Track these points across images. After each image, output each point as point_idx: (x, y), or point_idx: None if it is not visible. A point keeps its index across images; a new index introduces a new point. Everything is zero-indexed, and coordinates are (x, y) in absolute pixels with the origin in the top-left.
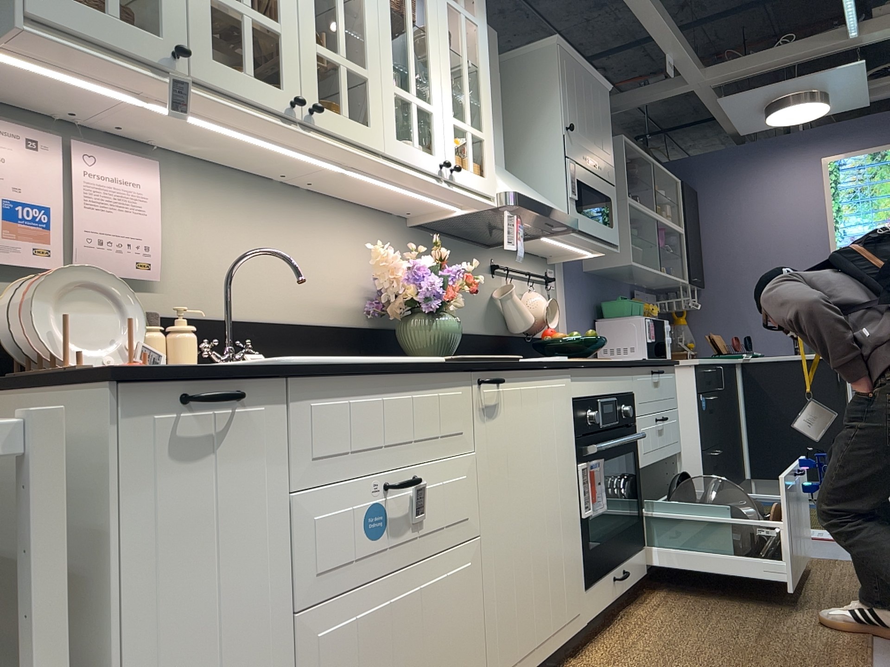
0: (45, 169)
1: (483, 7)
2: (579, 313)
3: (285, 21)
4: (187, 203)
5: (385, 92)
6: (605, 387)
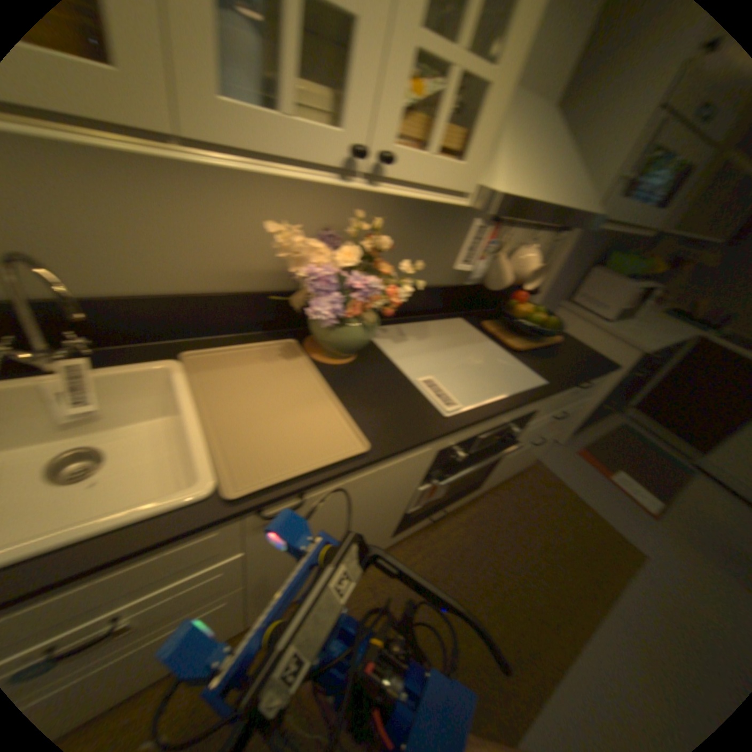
0: None
1: None
2: (582, 258)
3: None
4: None
5: None
6: (498, 425)
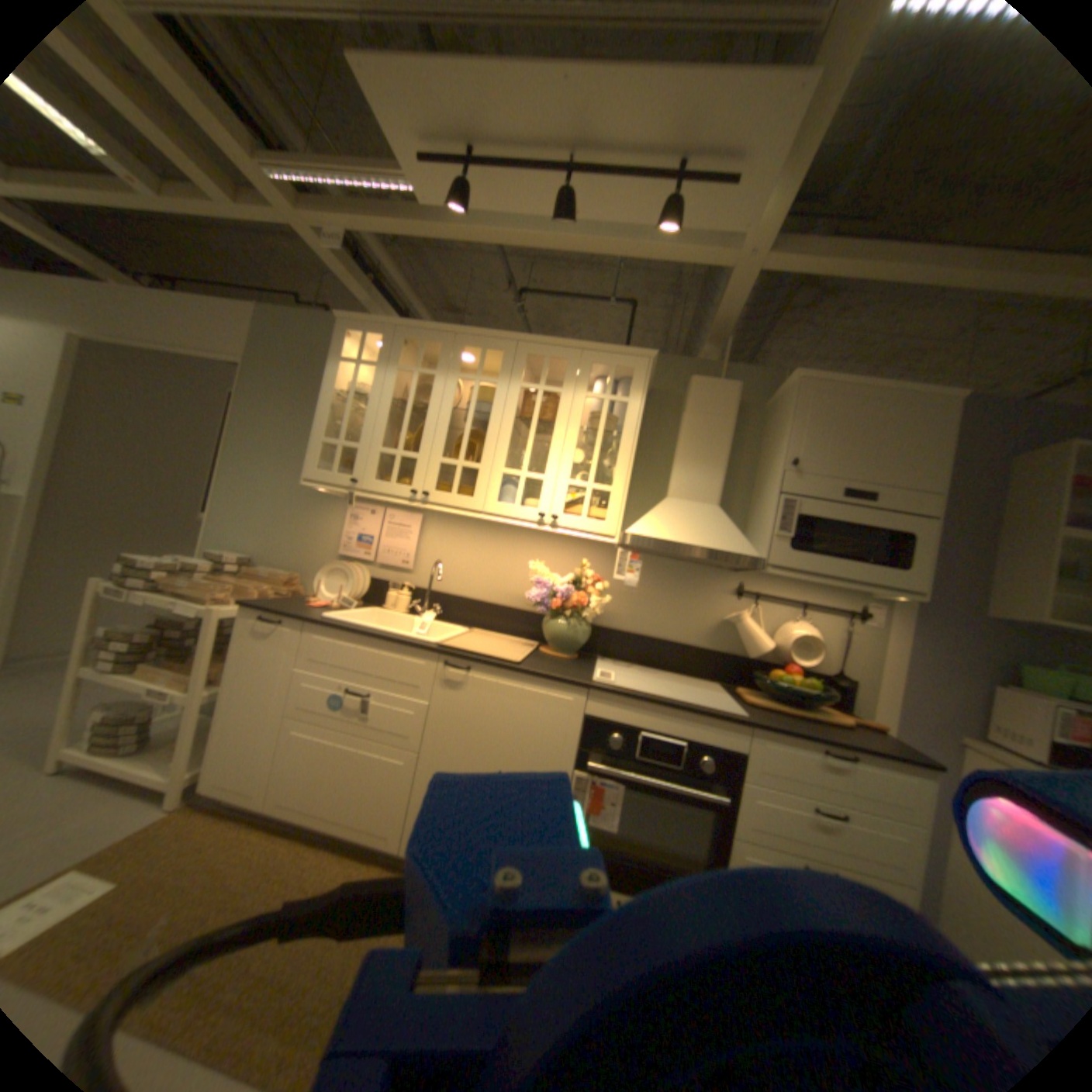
0: (377, 521)
1: (640, 384)
2: (944, 666)
3: (423, 451)
4: (438, 533)
5: (494, 474)
6: (661, 726)
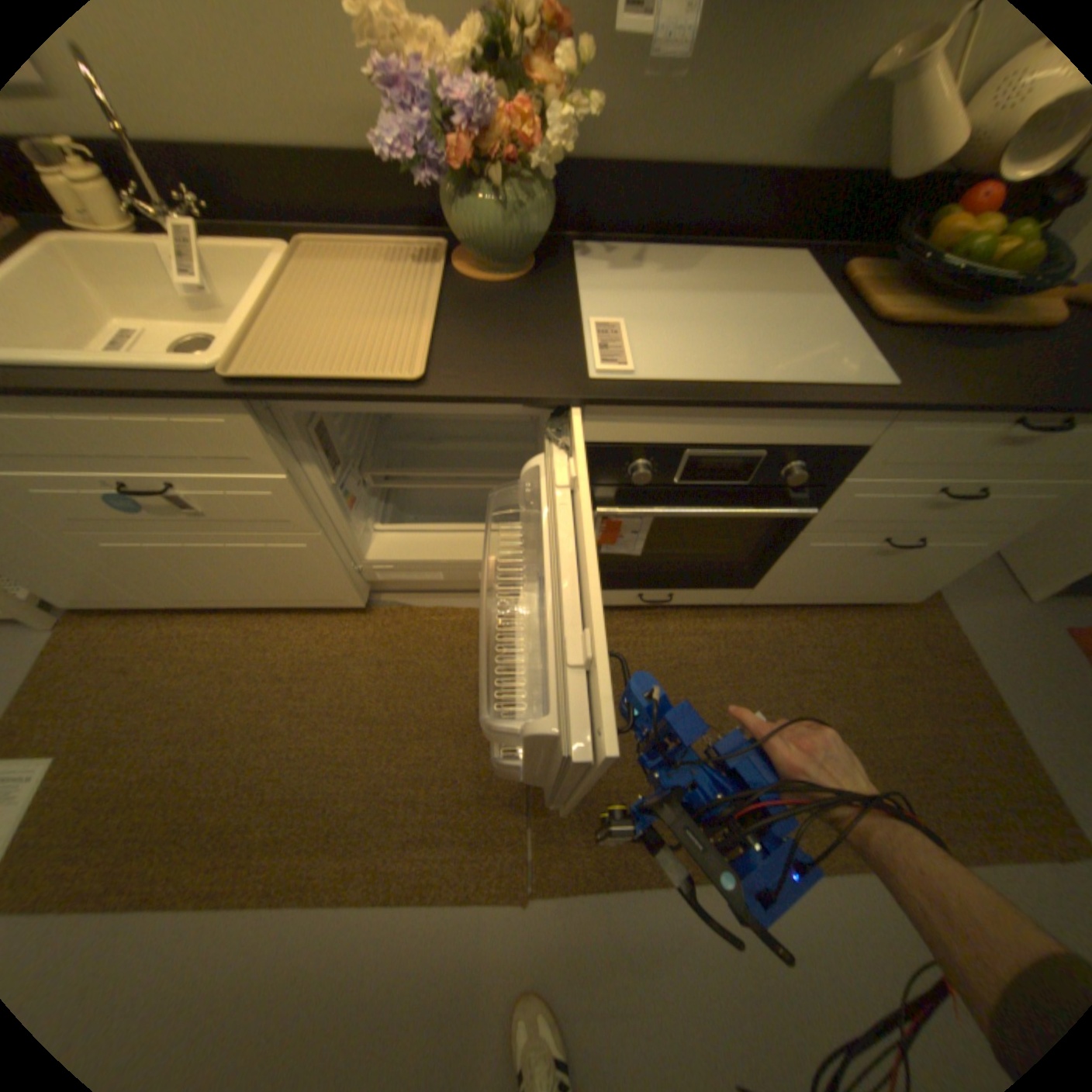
0: None
1: None
2: None
3: None
4: None
5: None
6: (726, 434)
